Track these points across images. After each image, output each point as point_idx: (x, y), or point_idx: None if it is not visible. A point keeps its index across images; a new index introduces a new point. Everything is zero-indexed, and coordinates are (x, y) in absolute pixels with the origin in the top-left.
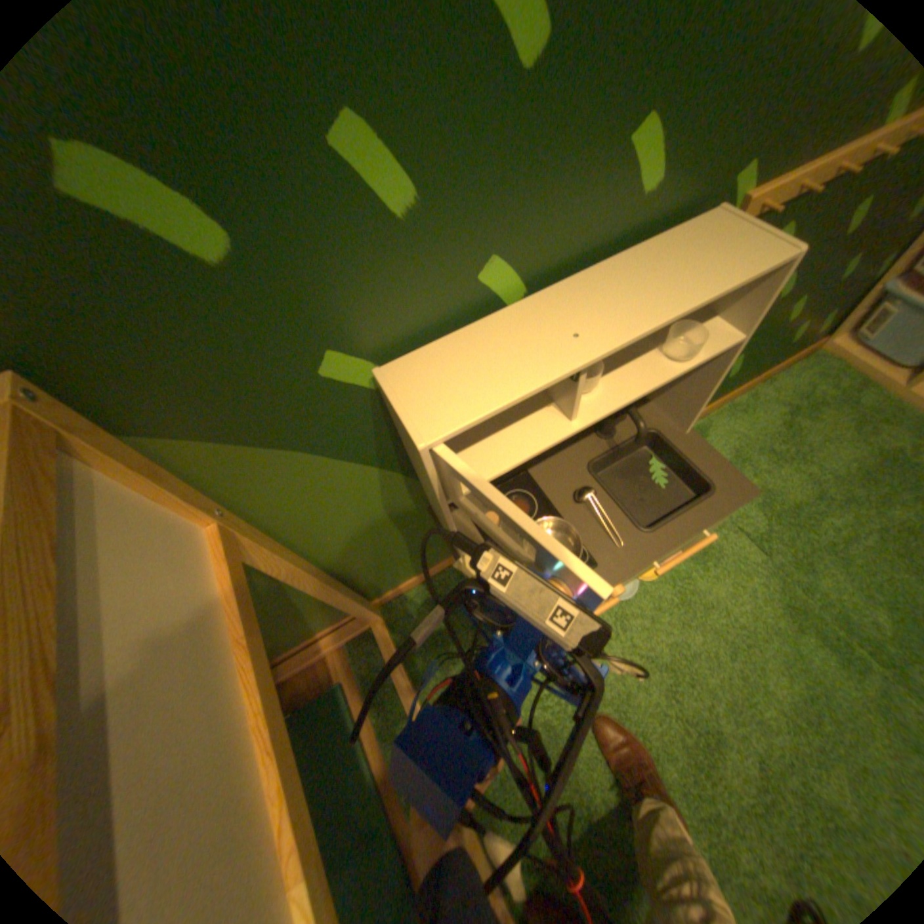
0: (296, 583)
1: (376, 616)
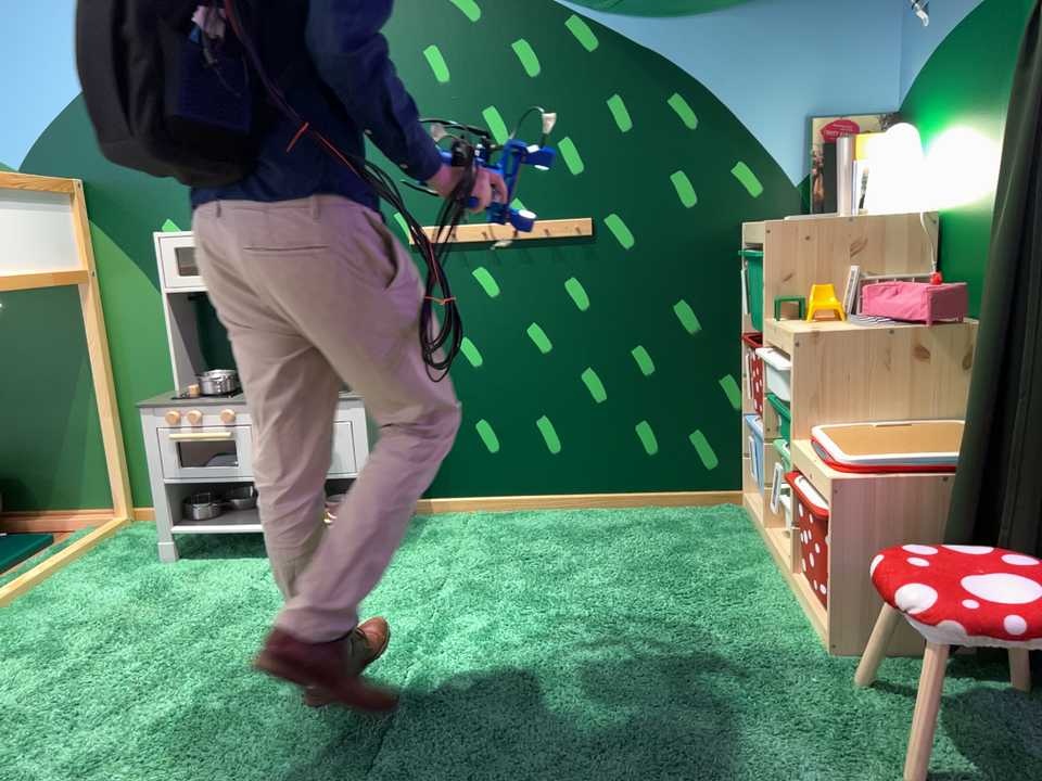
0: (92, 368)
1: (123, 511)
